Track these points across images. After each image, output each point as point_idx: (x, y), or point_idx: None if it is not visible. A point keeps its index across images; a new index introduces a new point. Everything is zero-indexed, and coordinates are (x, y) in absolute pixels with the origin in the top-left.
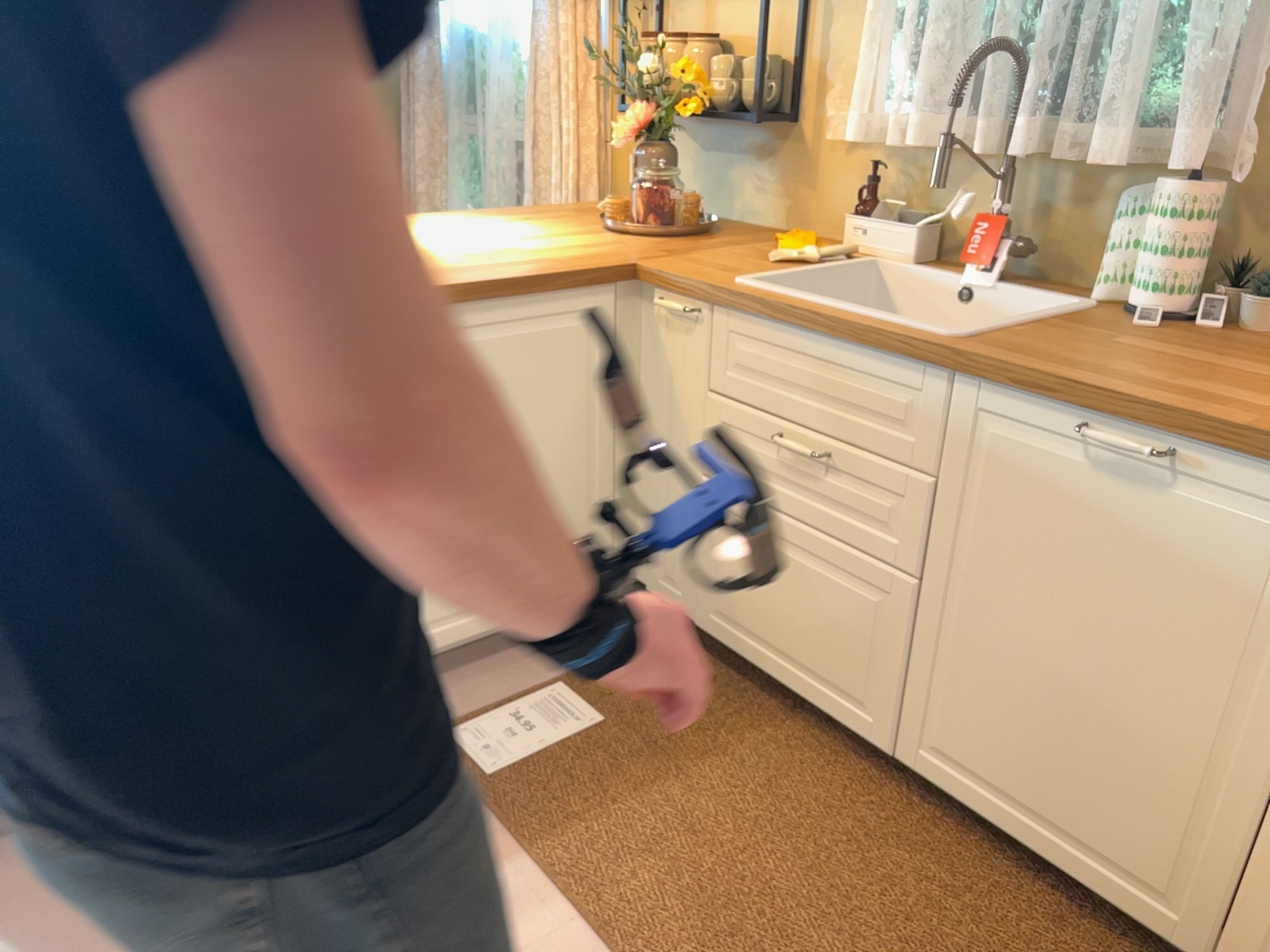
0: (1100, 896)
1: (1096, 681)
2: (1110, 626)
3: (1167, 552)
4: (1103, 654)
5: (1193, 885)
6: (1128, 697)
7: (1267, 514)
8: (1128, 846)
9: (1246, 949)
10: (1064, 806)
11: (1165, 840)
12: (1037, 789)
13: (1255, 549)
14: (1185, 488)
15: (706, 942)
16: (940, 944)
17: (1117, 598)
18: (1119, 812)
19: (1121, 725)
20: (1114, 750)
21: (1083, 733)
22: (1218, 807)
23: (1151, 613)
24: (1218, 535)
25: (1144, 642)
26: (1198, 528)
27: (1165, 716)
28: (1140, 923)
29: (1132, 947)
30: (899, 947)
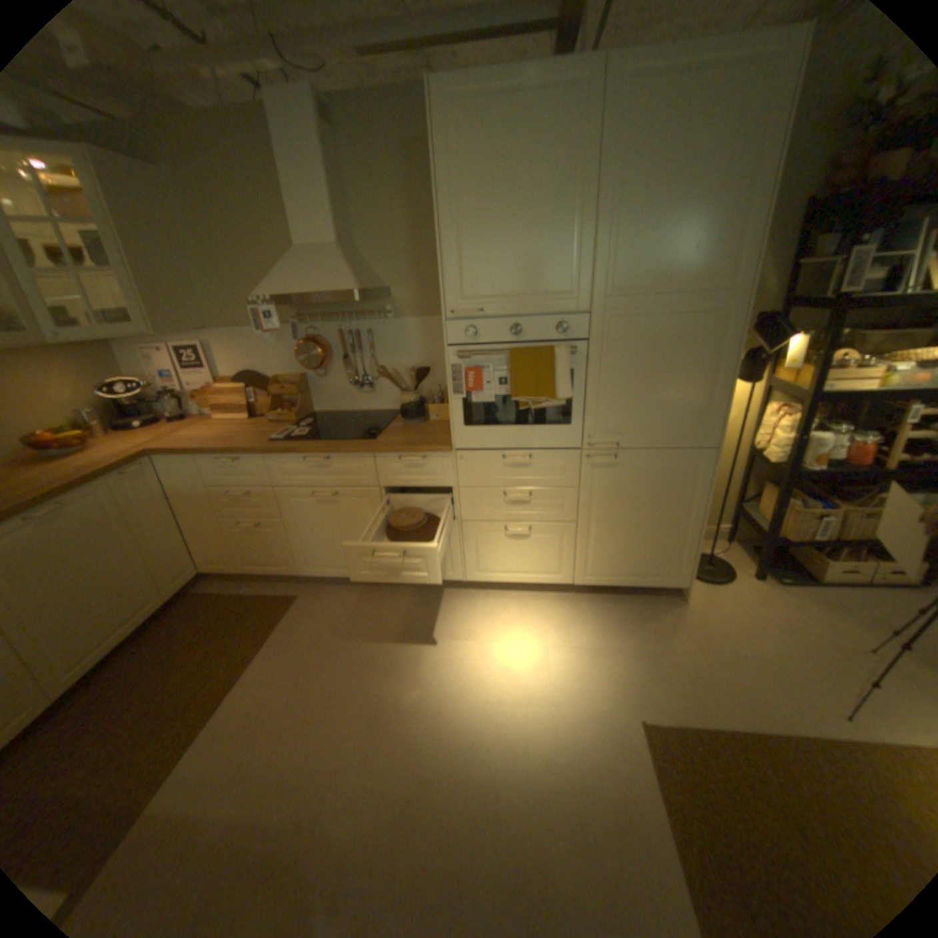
0: (137, 627)
1: (90, 581)
2: (80, 564)
3: (76, 530)
4: (85, 572)
5: (147, 593)
6: (100, 574)
7: (88, 499)
8: (131, 606)
9: (164, 589)
10: (112, 622)
11: (135, 592)
12: (103, 630)
13: (93, 508)
14: (66, 510)
15: (180, 715)
16: (159, 665)
17: (75, 555)
18: (123, 602)
19: (105, 582)
20: (109, 591)
21: (99, 598)
22: (136, 570)
23: (86, 548)
24: (83, 514)
25: (91, 557)
26: (78, 517)
27: (111, 567)
28: (148, 618)
29: (147, 631)
30: (164, 672)
